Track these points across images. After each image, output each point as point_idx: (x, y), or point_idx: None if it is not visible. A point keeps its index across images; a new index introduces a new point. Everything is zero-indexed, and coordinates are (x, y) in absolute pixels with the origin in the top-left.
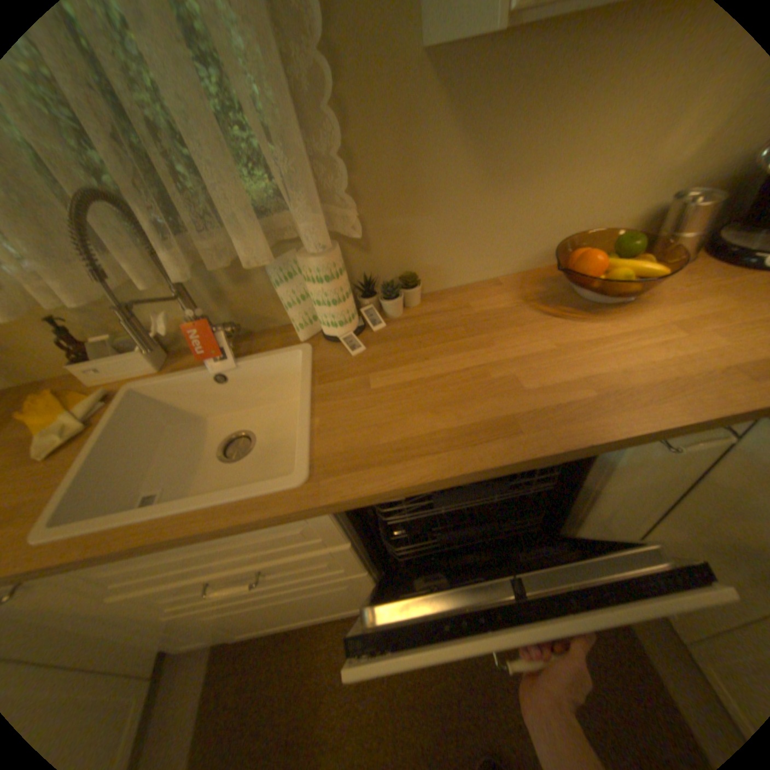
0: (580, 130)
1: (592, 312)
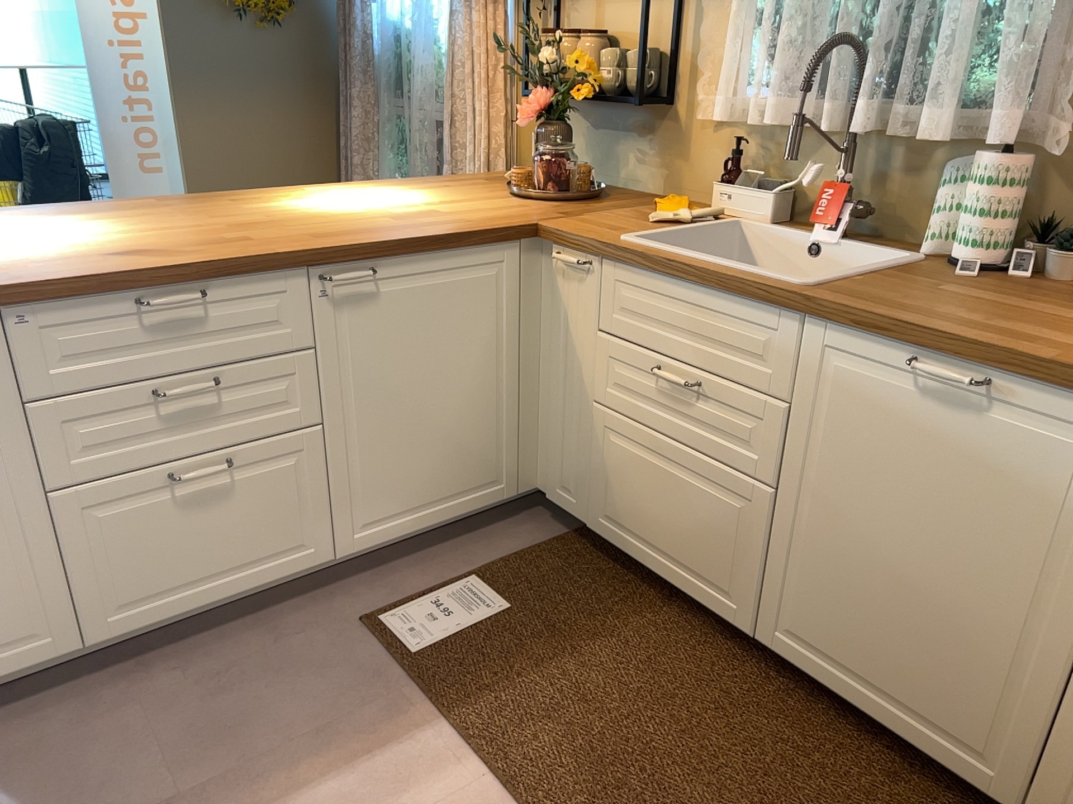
0: None
1: None
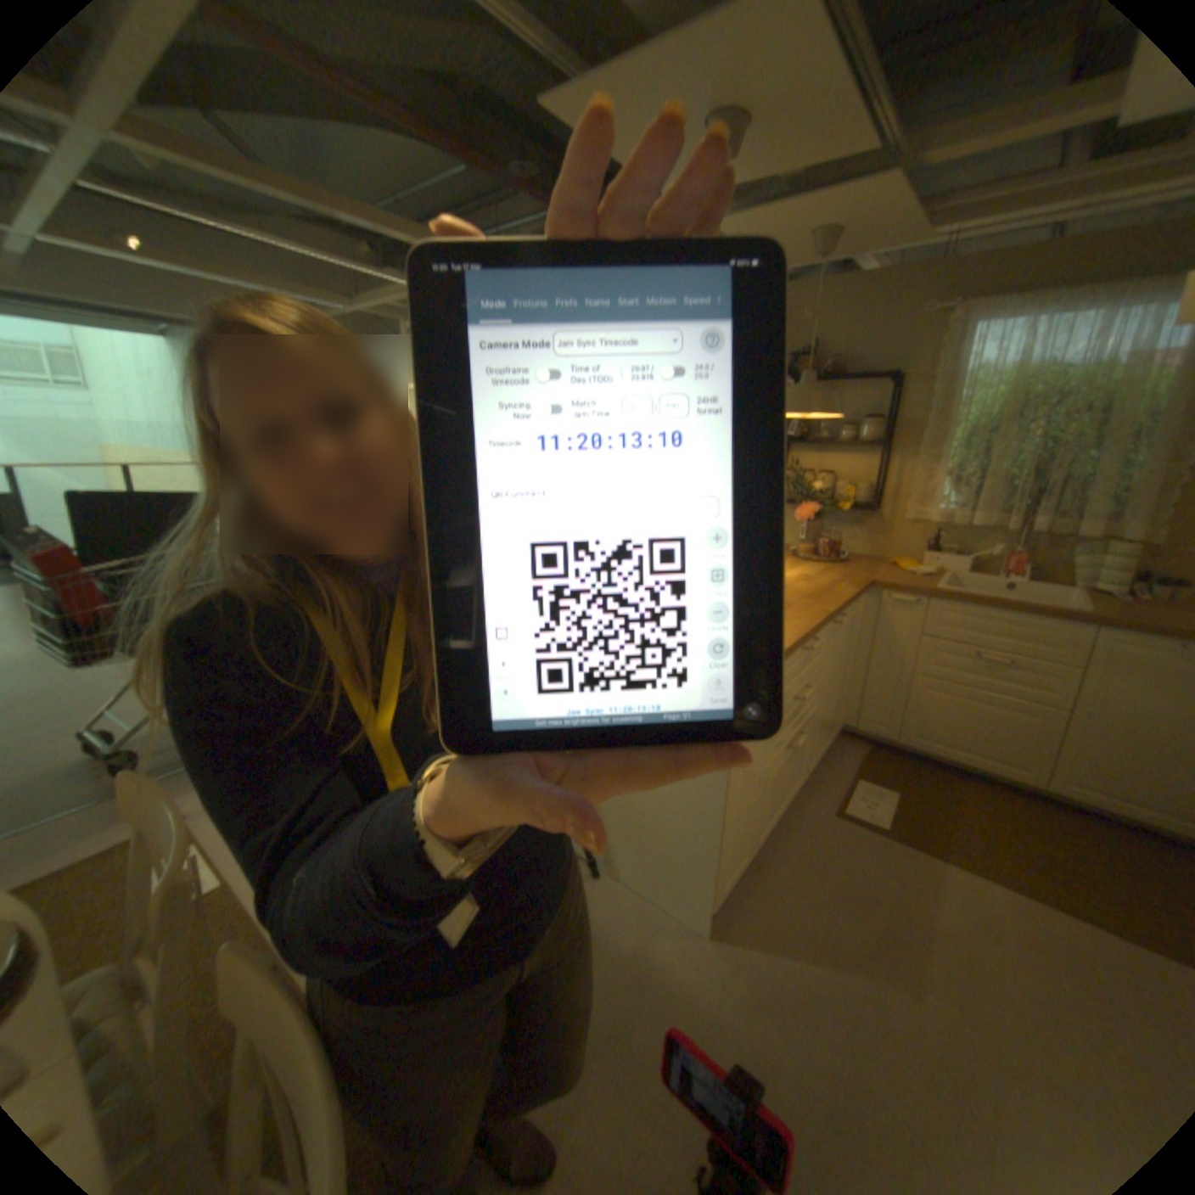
0: None
1: None
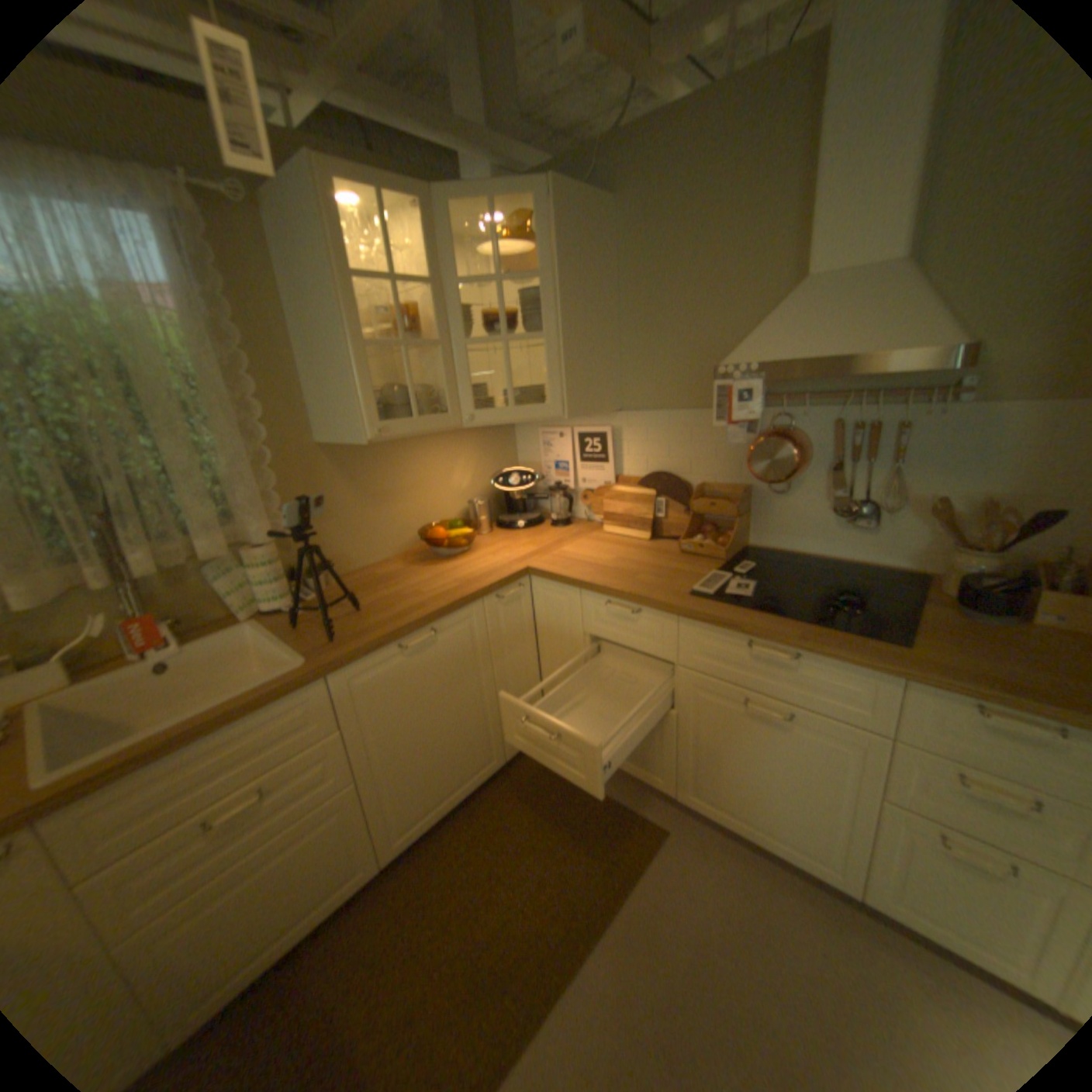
0: (408, 476)
1: (449, 560)
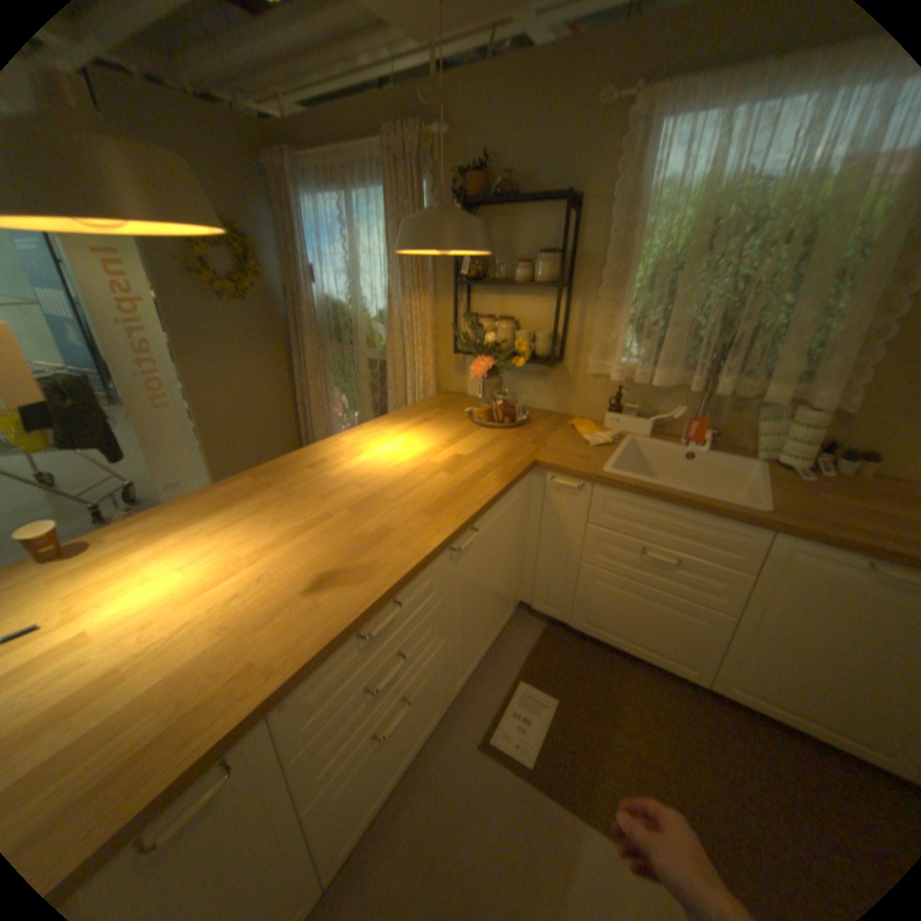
0: None
1: None
